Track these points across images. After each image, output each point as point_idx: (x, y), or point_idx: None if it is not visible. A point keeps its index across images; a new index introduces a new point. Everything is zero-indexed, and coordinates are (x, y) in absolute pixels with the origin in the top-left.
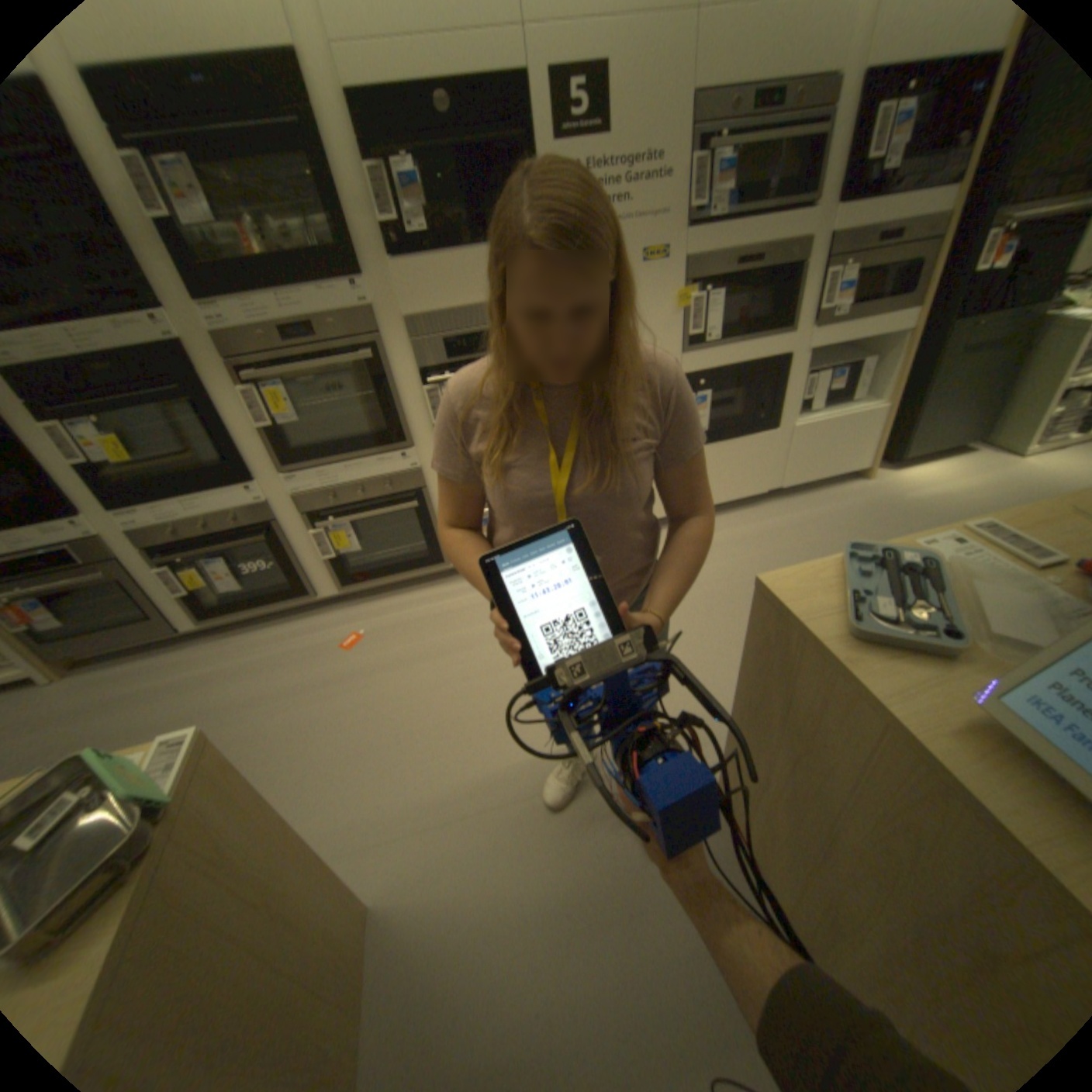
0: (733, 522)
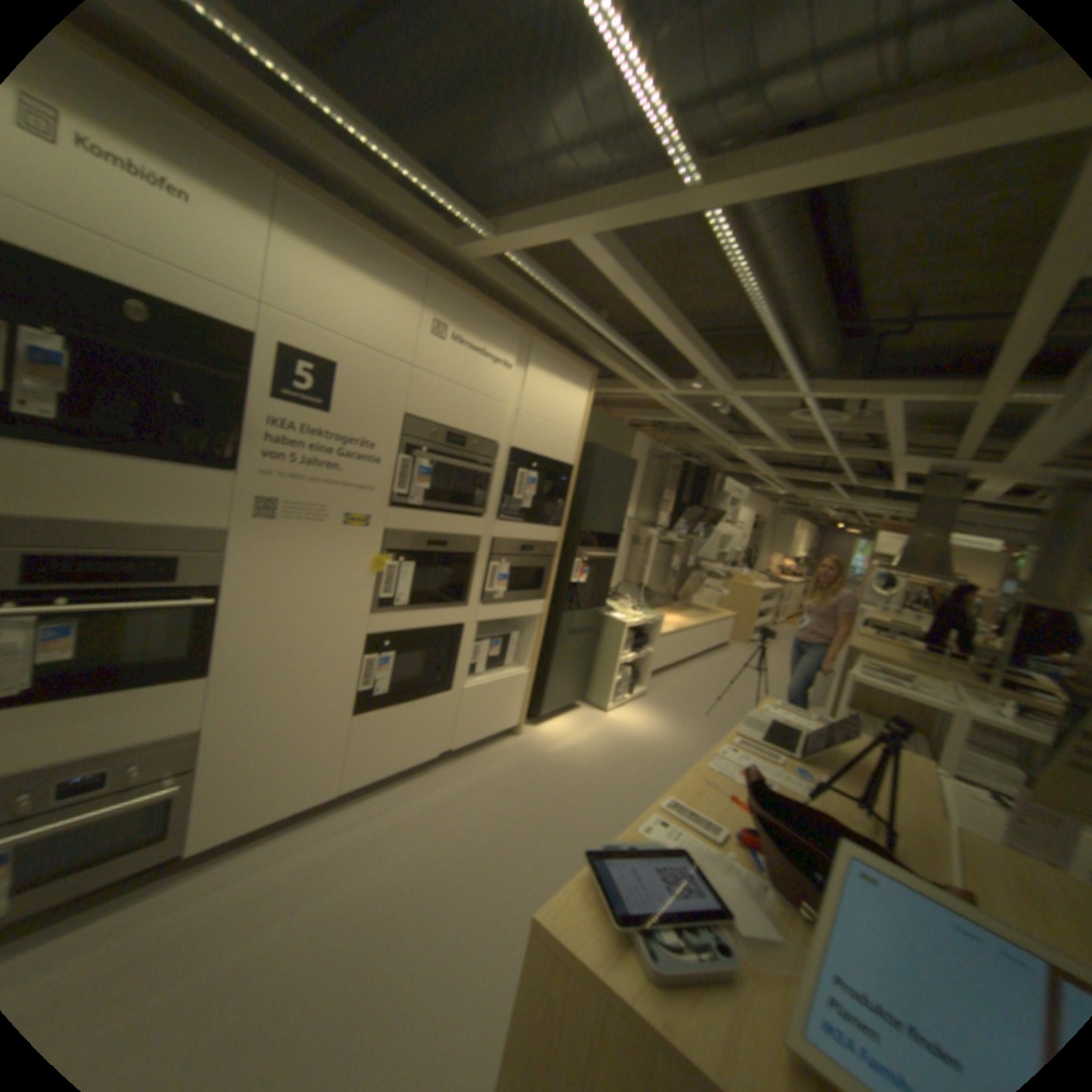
0: (407, 795)
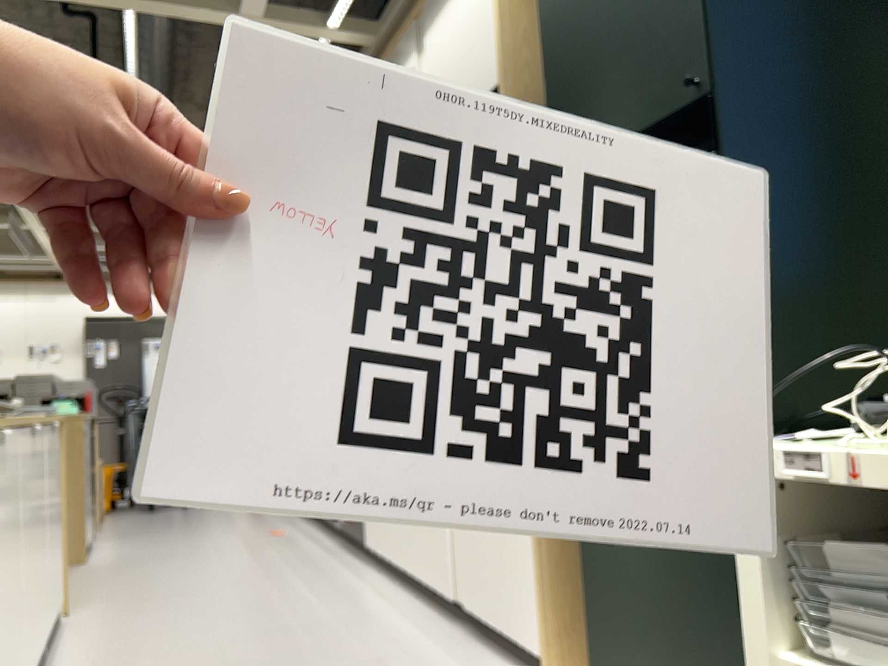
0: (416, 616)
